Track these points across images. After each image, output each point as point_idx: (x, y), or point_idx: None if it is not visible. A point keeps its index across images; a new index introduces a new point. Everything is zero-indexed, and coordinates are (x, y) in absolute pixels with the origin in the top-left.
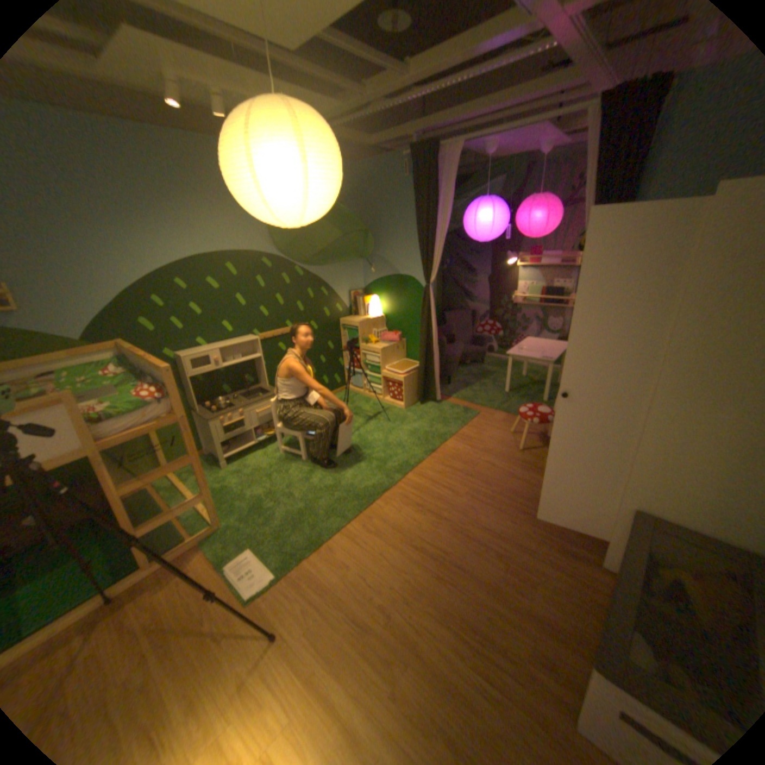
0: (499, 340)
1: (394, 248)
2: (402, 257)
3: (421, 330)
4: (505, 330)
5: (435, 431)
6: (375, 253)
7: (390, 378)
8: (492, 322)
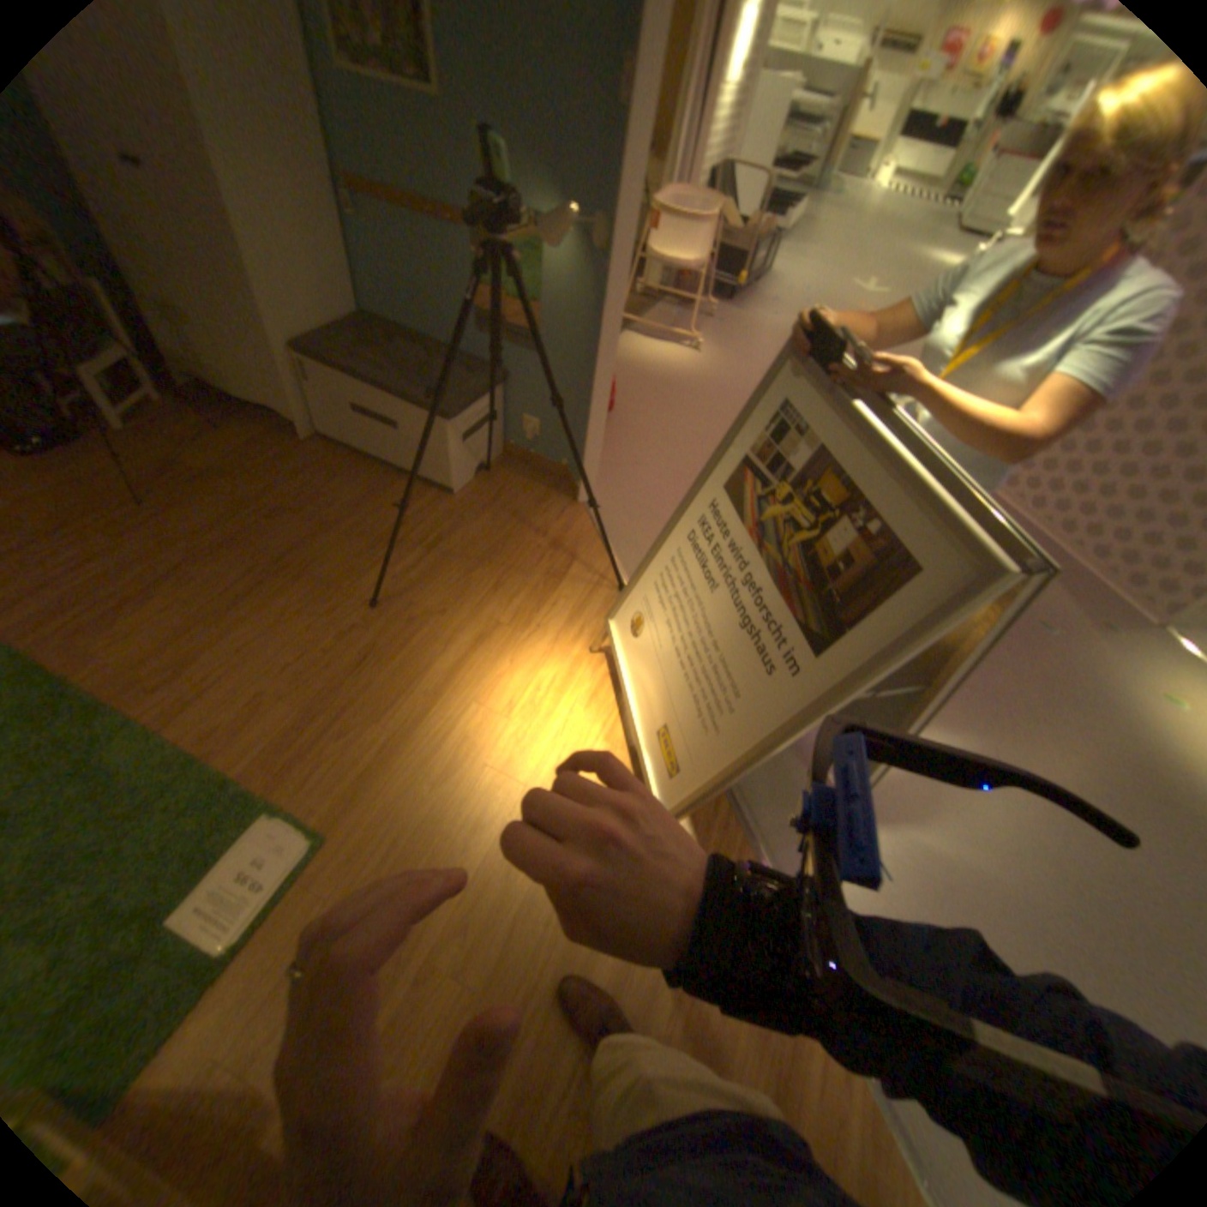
0: None
1: None
2: None
3: None
4: None
5: None
6: None
7: None
8: None
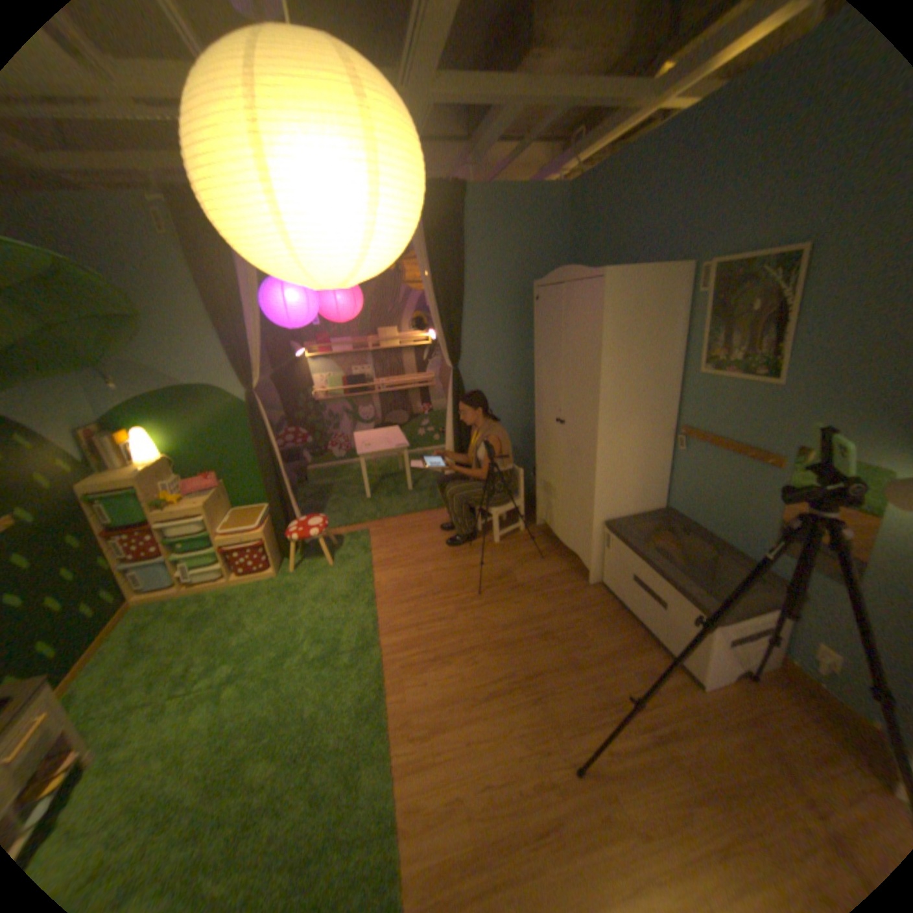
0: (310, 446)
1: (157, 343)
2: (180, 357)
3: (261, 455)
4: (313, 434)
5: (346, 575)
6: (110, 356)
7: (237, 540)
8: (293, 428)
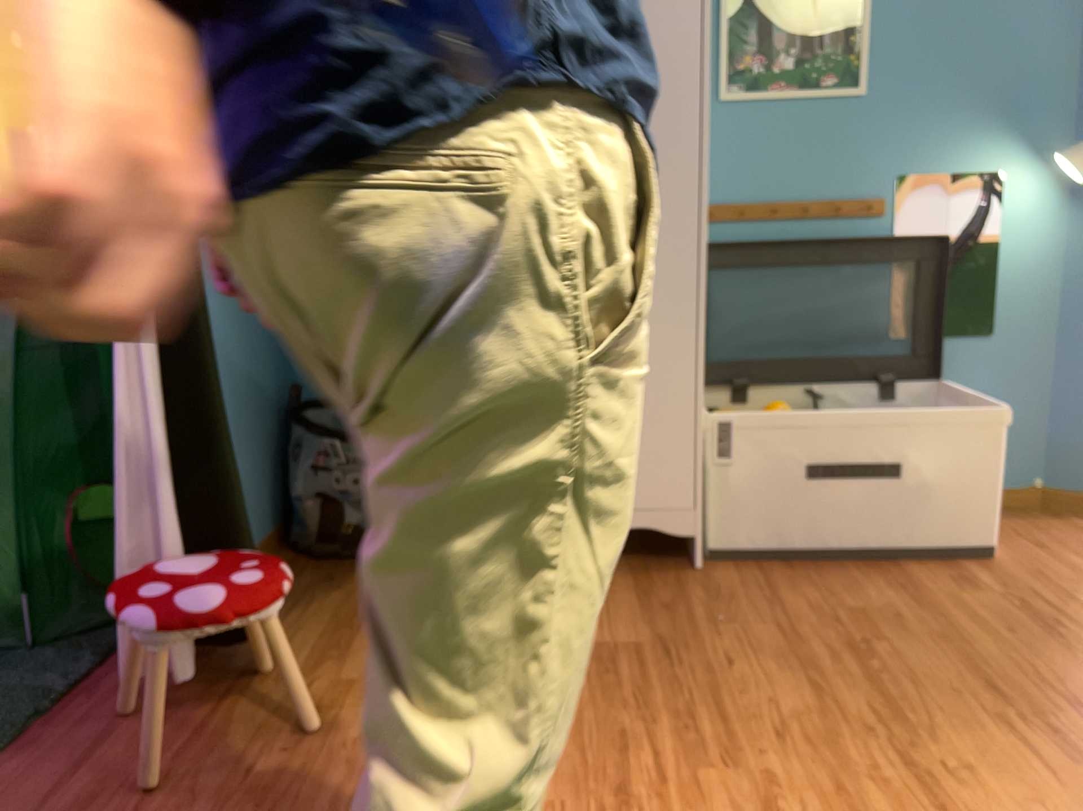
0: None
1: None
2: None
3: None
4: None
5: None
6: None
7: None
8: None
